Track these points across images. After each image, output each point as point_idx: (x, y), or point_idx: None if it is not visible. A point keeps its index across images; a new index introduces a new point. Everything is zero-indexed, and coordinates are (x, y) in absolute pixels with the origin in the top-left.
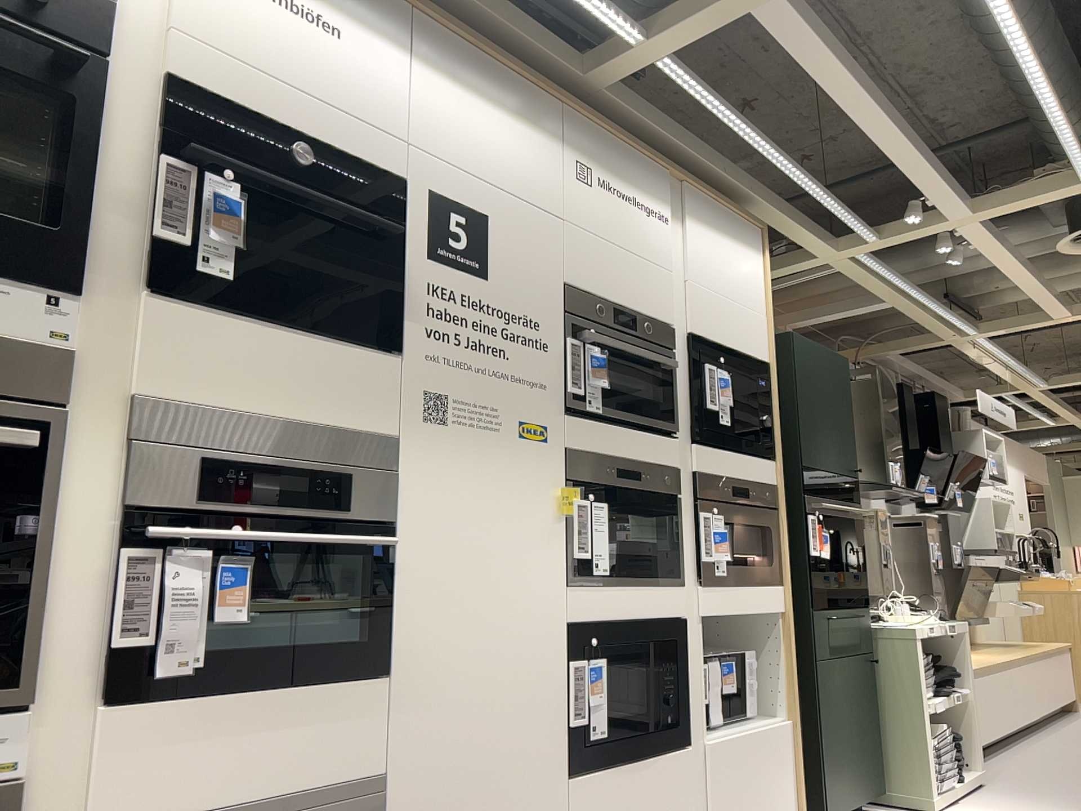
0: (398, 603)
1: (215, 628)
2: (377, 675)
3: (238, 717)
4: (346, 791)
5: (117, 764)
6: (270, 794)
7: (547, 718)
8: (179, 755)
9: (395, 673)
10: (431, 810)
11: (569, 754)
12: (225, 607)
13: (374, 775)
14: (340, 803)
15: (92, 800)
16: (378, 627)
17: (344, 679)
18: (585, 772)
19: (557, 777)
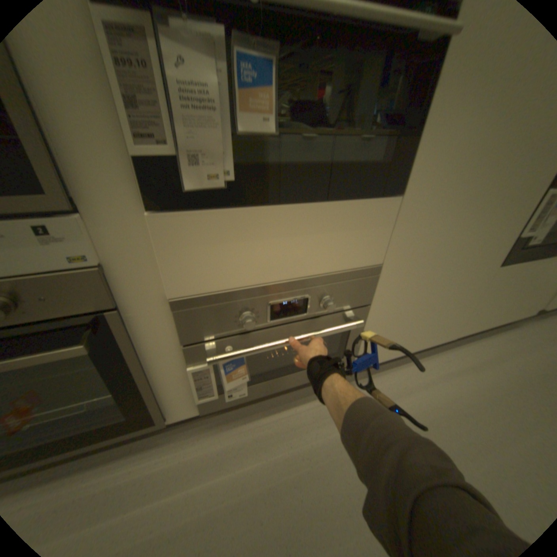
0: (433, 118)
1: (241, 133)
2: (395, 190)
3: (273, 220)
4: (354, 272)
5: (176, 253)
6: (300, 272)
7: (510, 228)
8: (226, 247)
9: (410, 189)
10: (408, 281)
11: (511, 251)
12: (252, 109)
13: (375, 262)
14: (349, 278)
15: (163, 275)
16: (407, 143)
17: (366, 191)
18: (513, 261)
19: (495, 264)
